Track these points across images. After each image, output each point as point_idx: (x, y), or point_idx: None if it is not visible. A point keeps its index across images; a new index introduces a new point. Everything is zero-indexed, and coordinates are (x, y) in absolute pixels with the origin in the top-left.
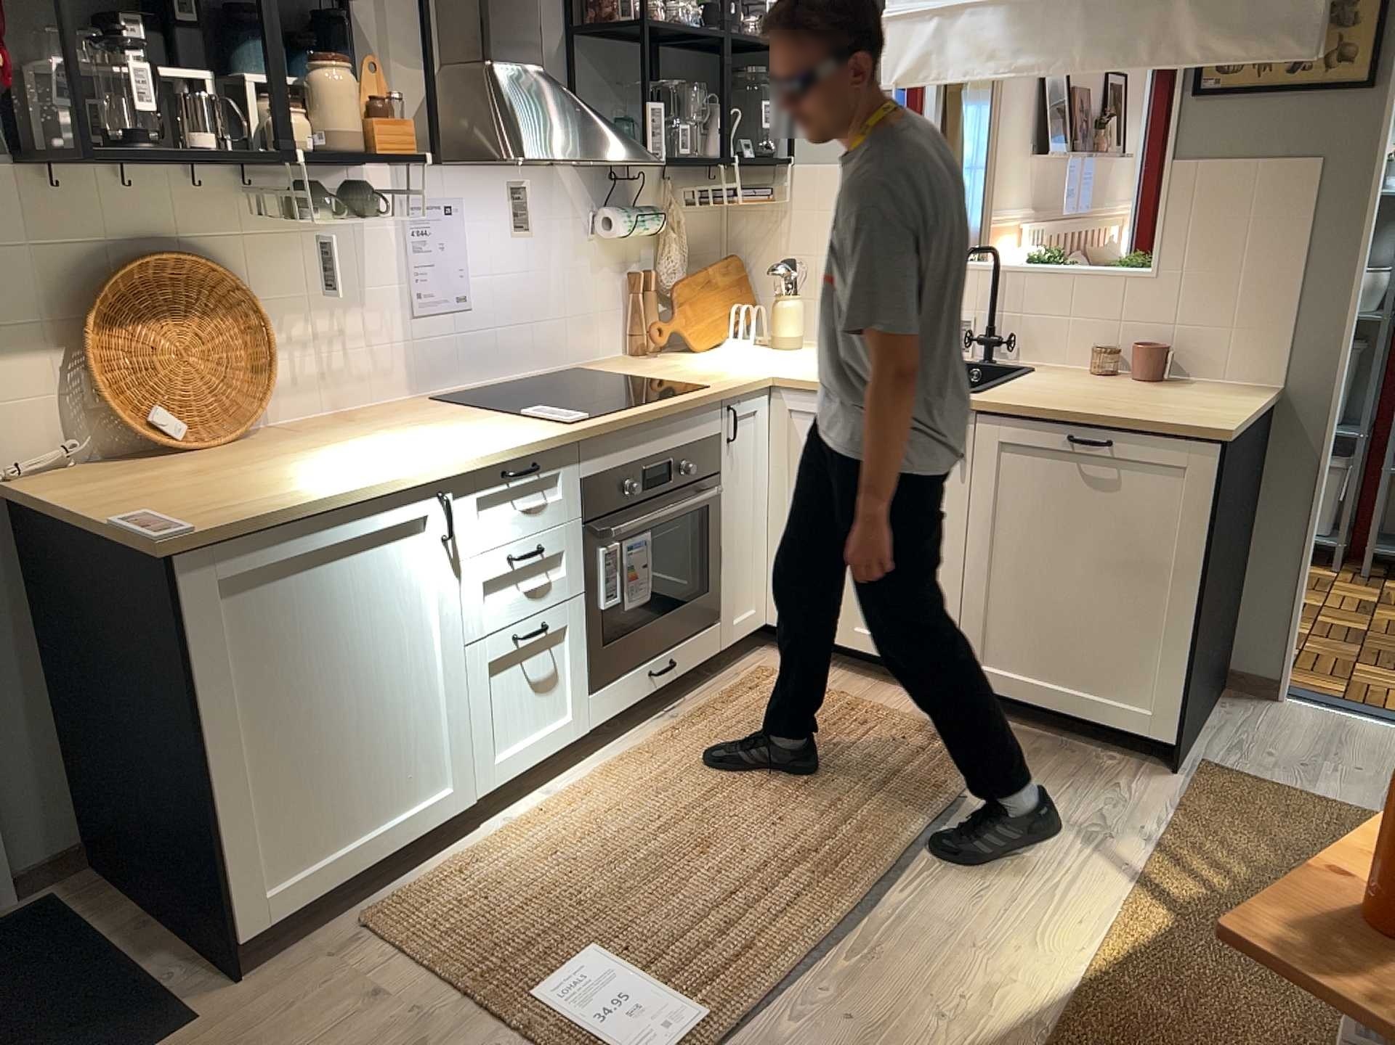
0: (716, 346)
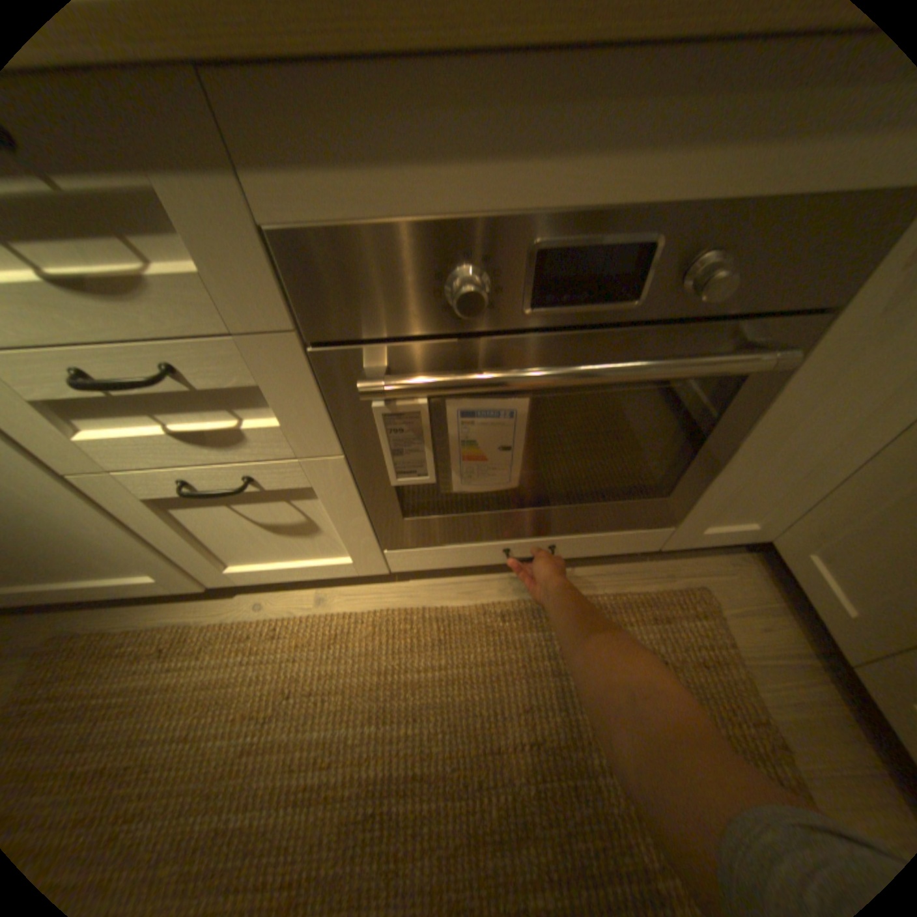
0: None
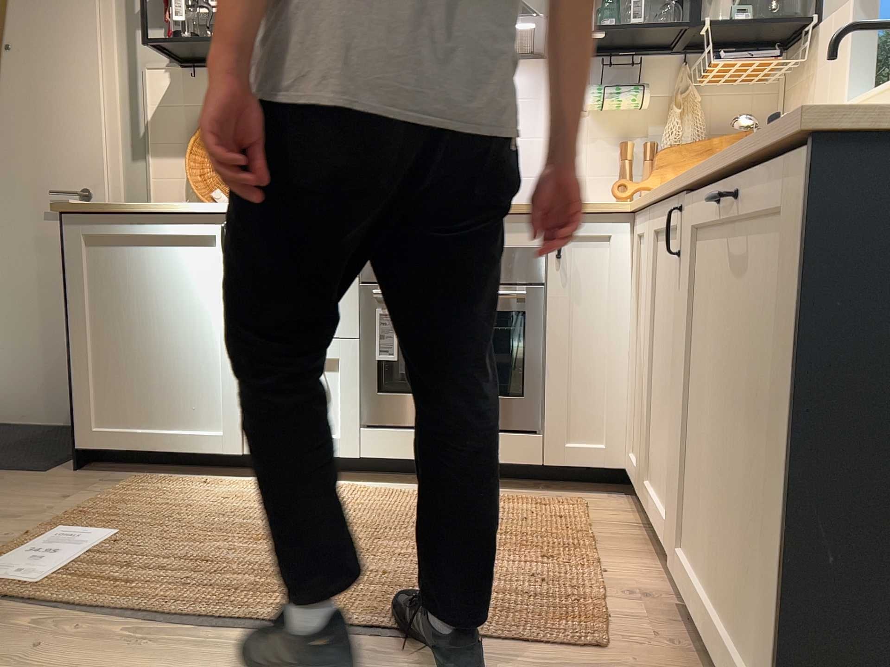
0: None
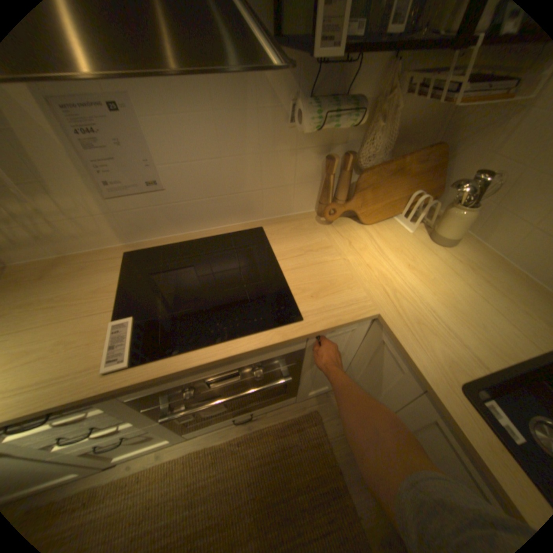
0: (385, 219)
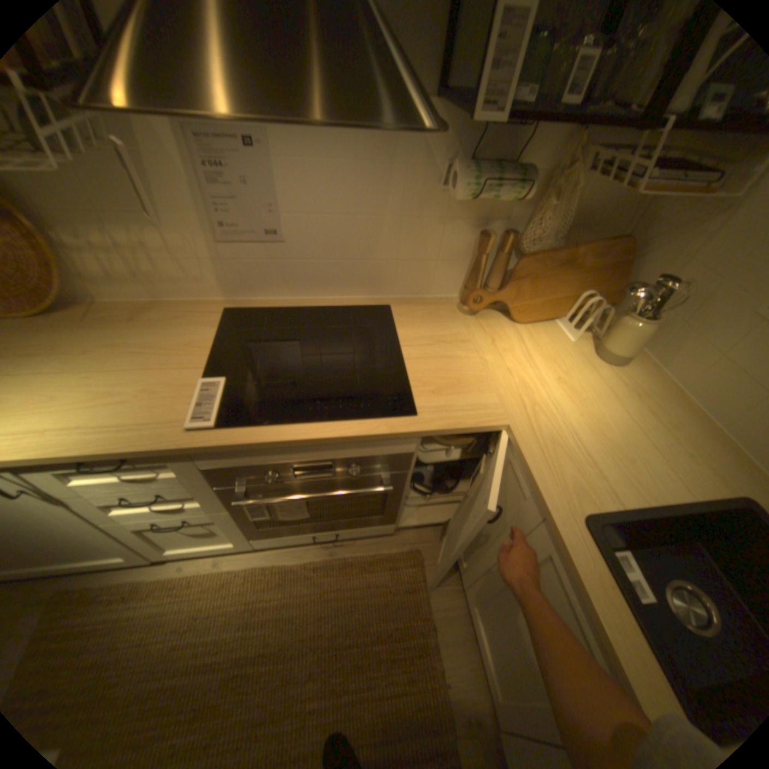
0: (543, 320)
